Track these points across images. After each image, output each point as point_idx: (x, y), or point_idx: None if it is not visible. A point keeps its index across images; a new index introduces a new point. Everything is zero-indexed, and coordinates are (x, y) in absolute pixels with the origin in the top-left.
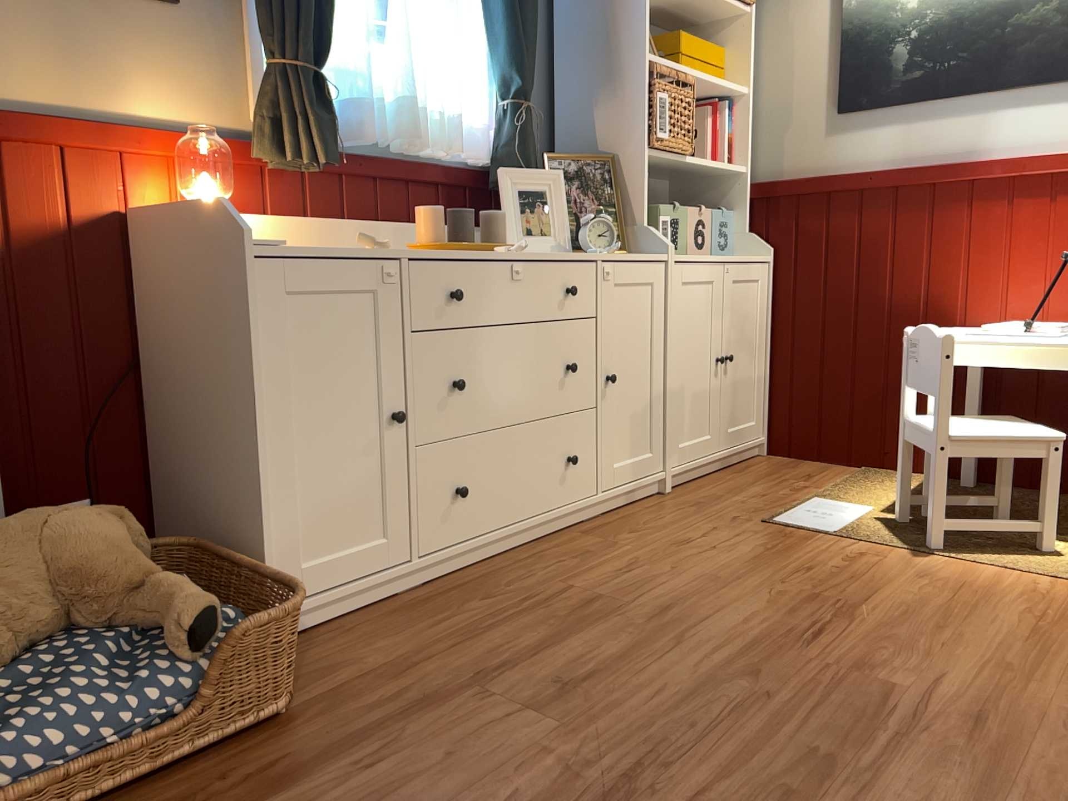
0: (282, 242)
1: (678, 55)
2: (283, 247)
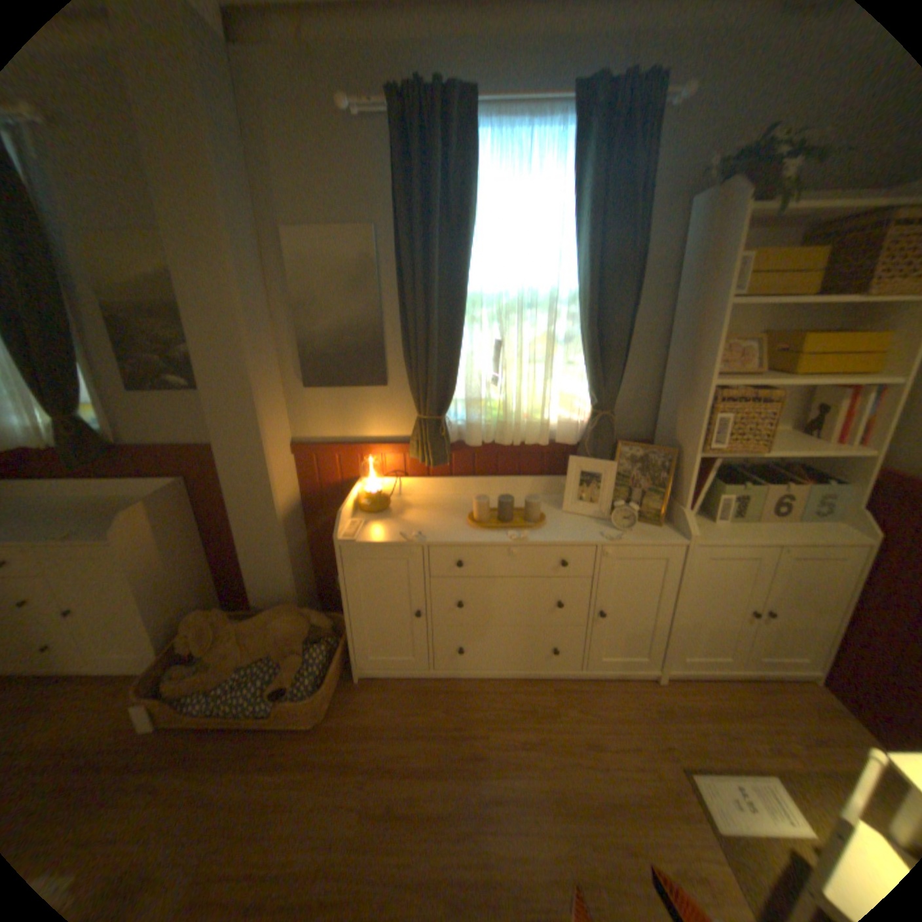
0: (355, 539)
1: (799, 354)
2: (365, 535)
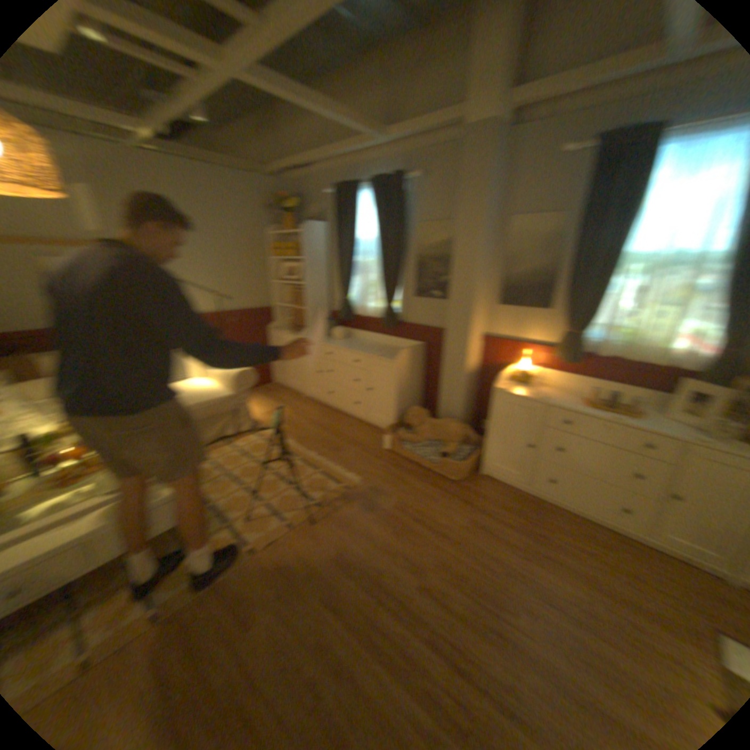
0: (505, 390)
1: None
2: (511, 390)
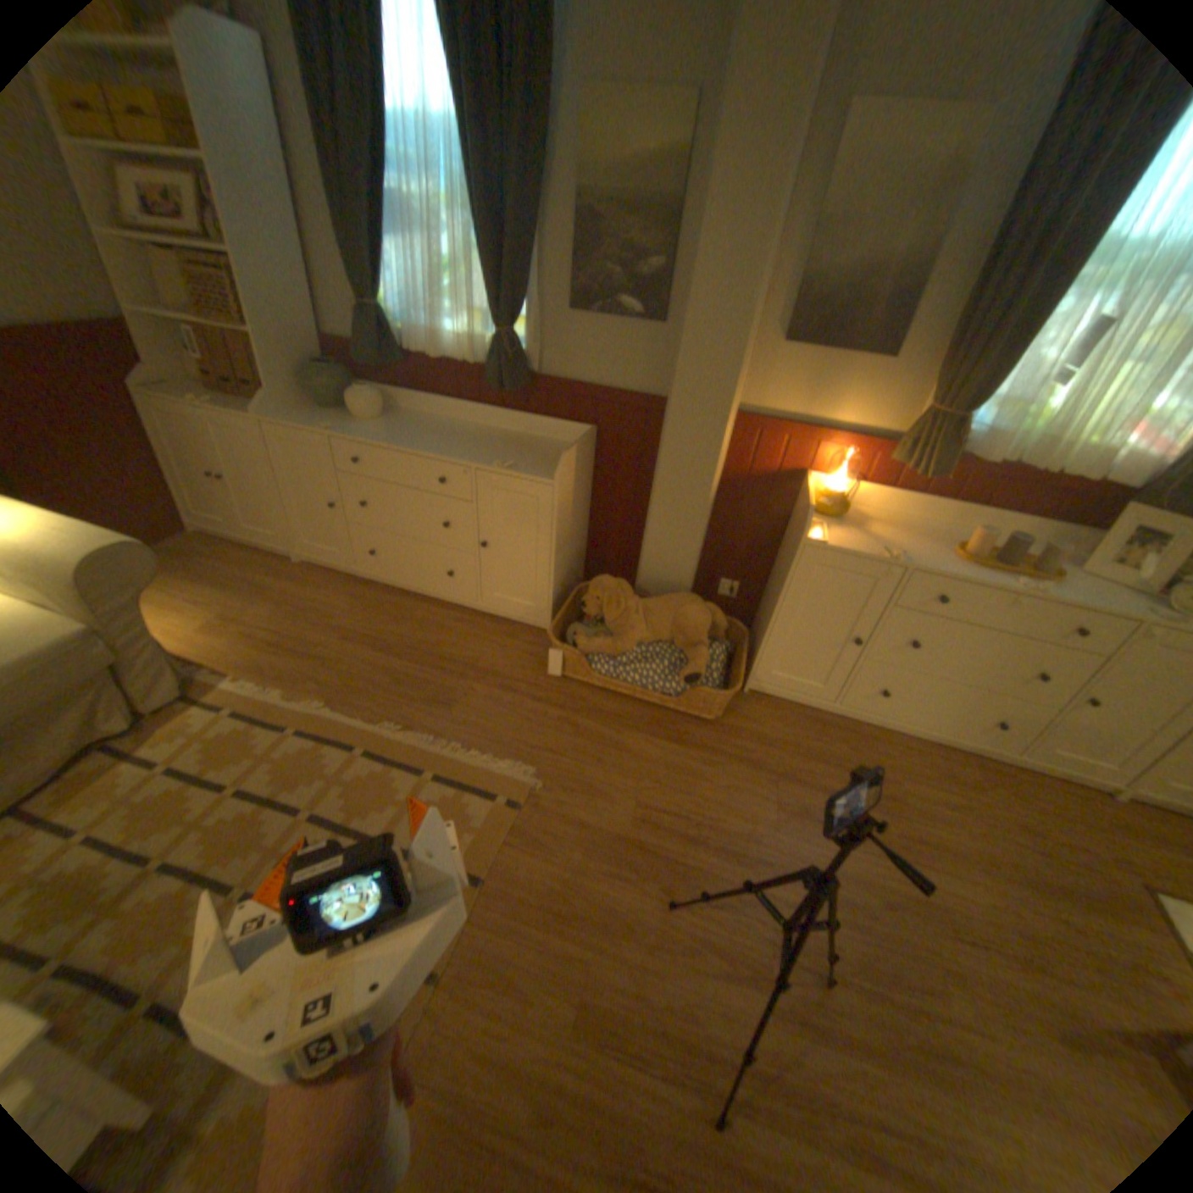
0: (828, 541)
1: None
2: (835, 540)
